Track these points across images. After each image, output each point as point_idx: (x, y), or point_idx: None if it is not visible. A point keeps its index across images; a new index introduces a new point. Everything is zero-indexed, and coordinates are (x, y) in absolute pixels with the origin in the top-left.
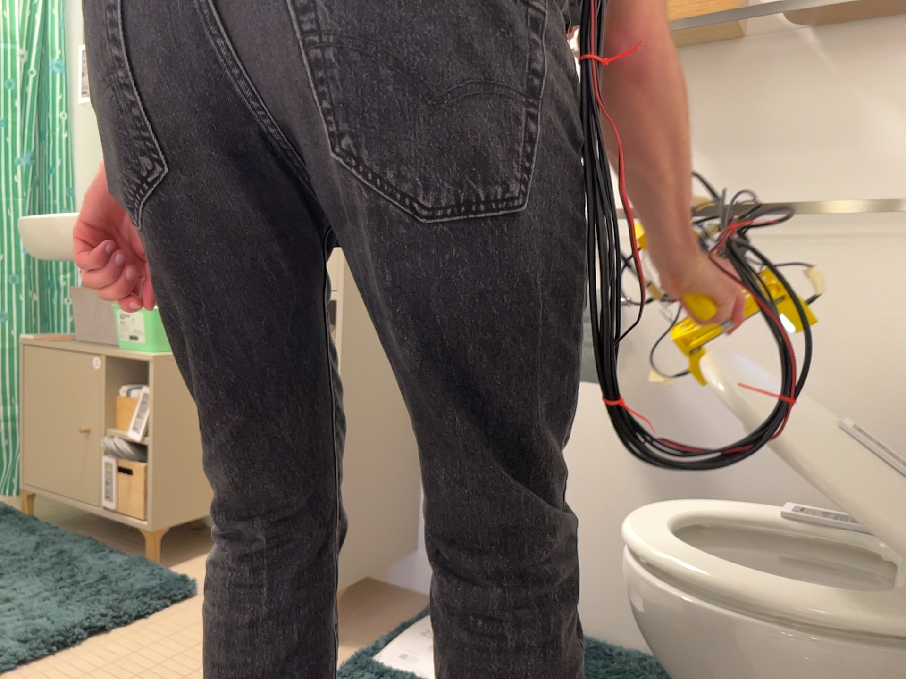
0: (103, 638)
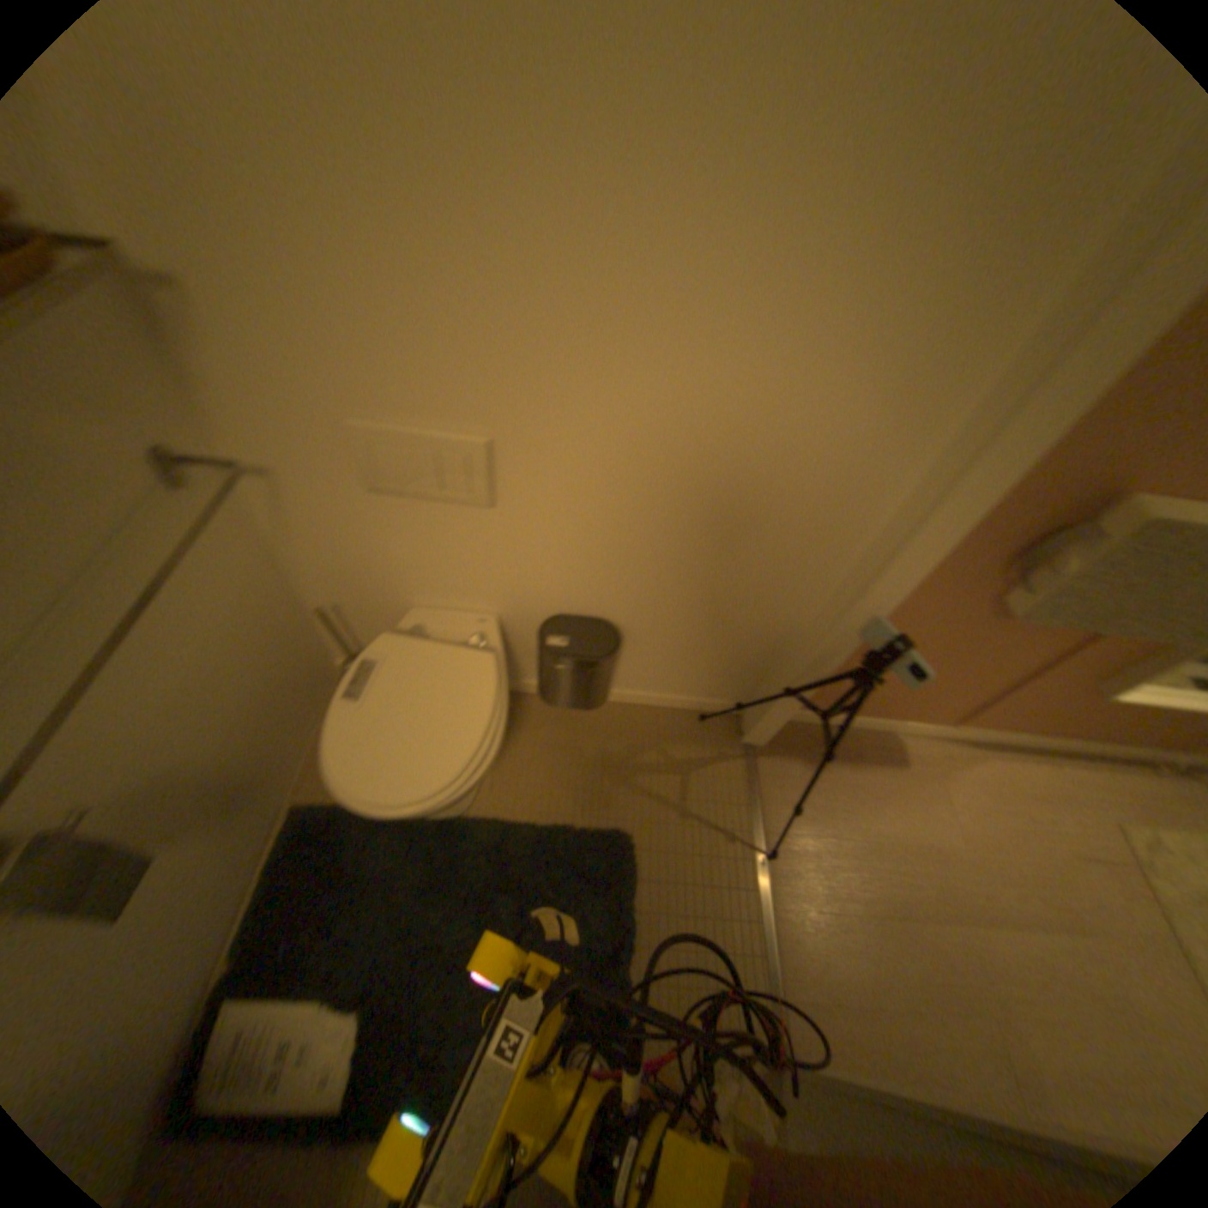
0: None
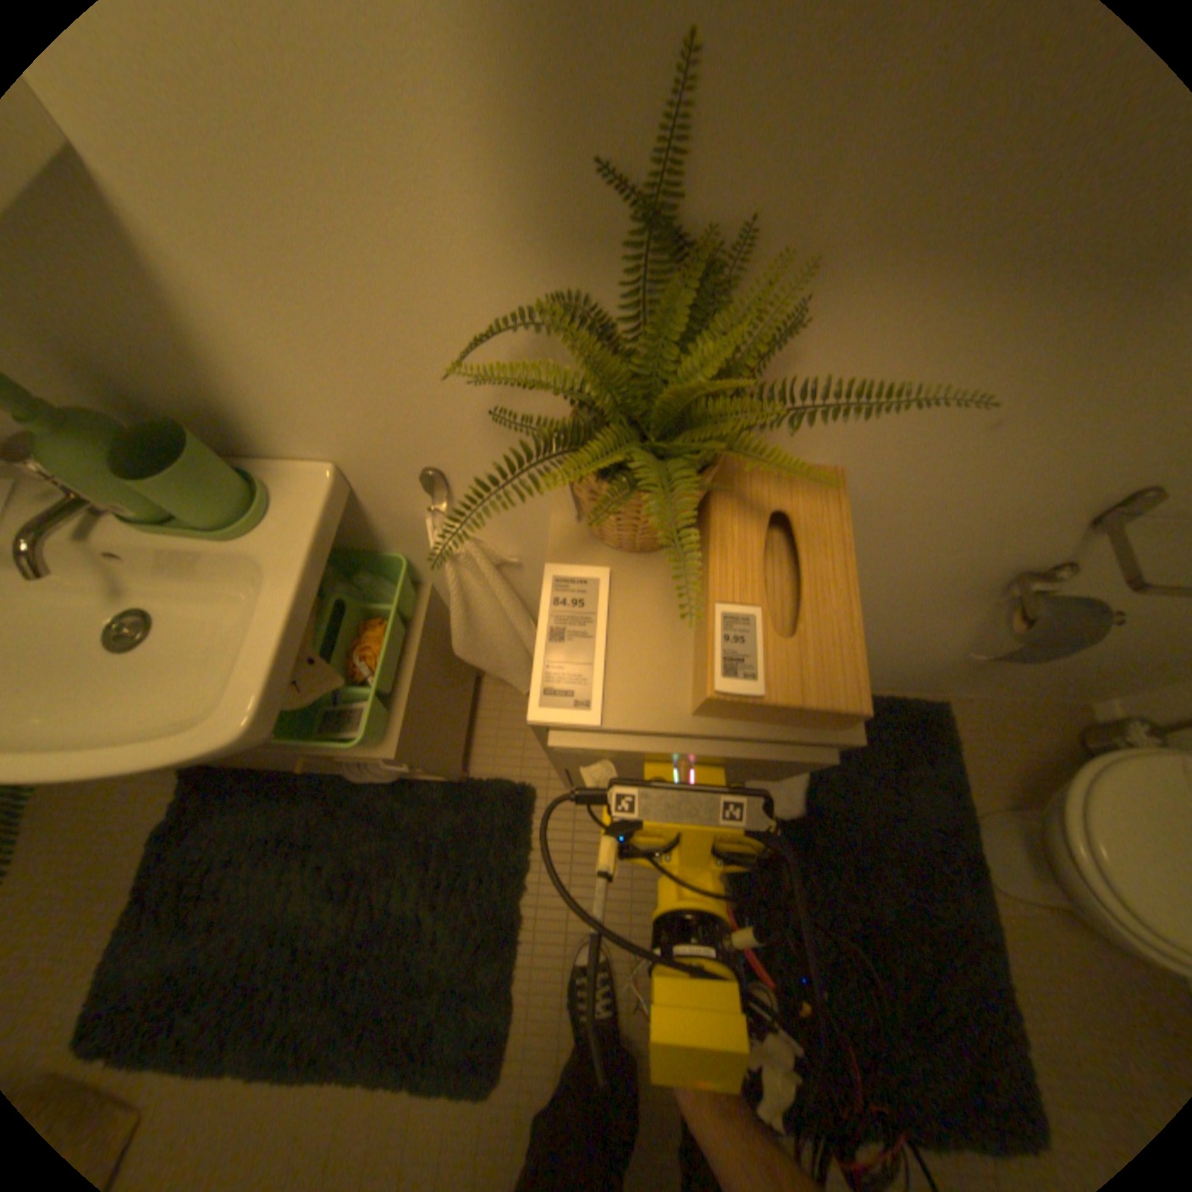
0: (531, 909)
